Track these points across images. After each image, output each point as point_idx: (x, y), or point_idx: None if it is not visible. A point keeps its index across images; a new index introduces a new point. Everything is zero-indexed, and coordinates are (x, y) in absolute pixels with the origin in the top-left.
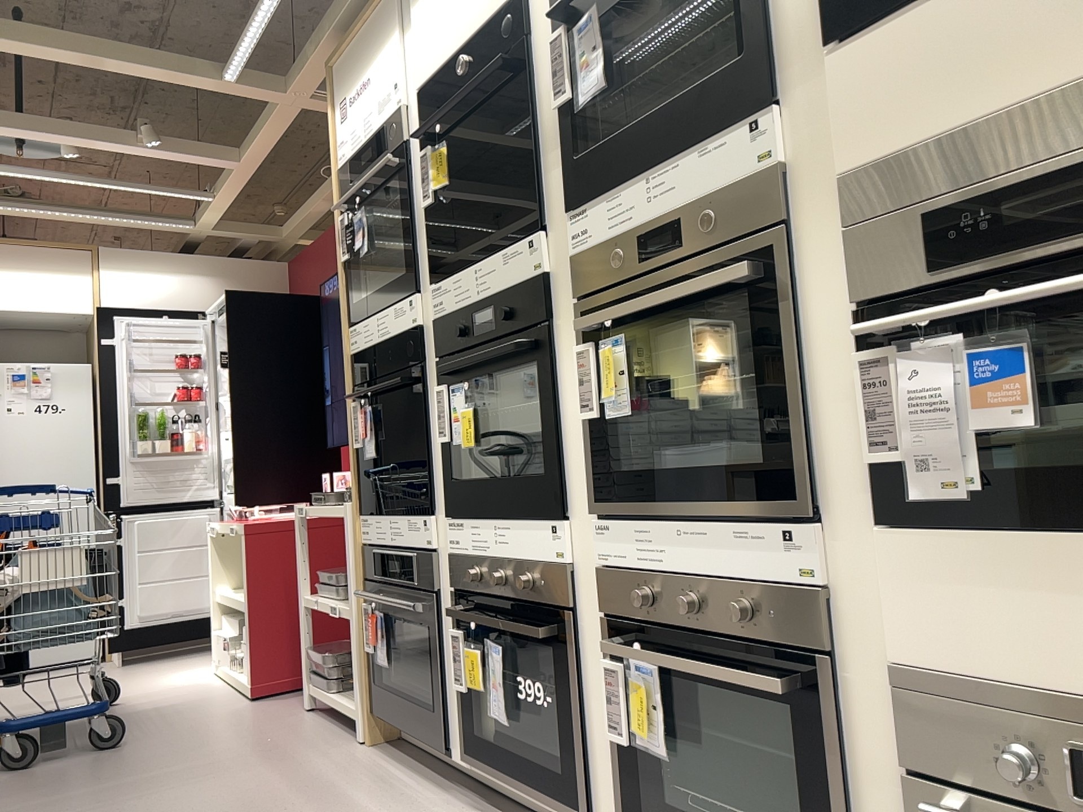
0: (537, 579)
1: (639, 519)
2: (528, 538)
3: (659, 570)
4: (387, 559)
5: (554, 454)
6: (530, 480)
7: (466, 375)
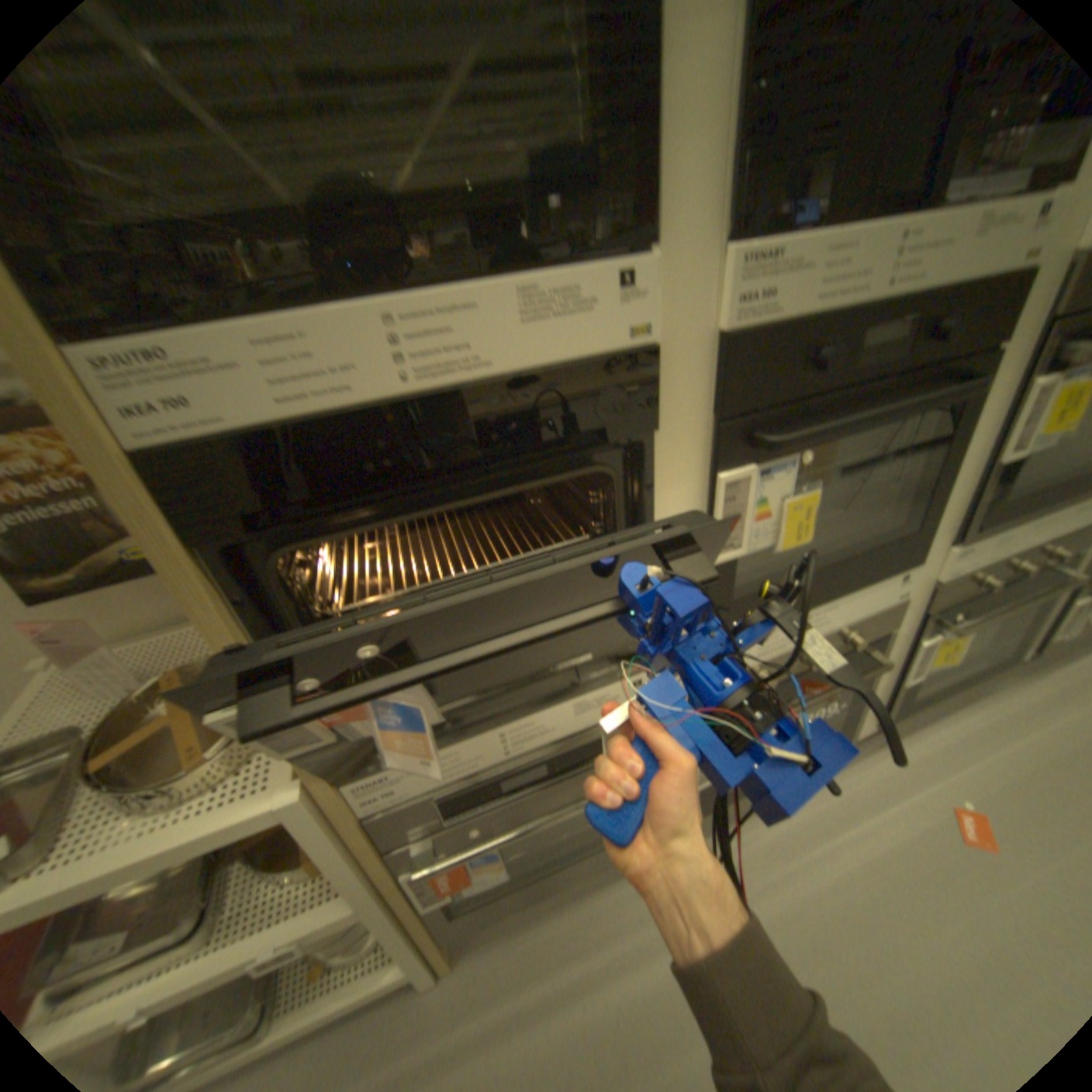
0: (866, 630)
1: (1006, 531)
2: (865, 601)
3: (1004, 560)
4: (496, 782)
5: (941, 507)
6: (846, 545)
7: (810, 441)
